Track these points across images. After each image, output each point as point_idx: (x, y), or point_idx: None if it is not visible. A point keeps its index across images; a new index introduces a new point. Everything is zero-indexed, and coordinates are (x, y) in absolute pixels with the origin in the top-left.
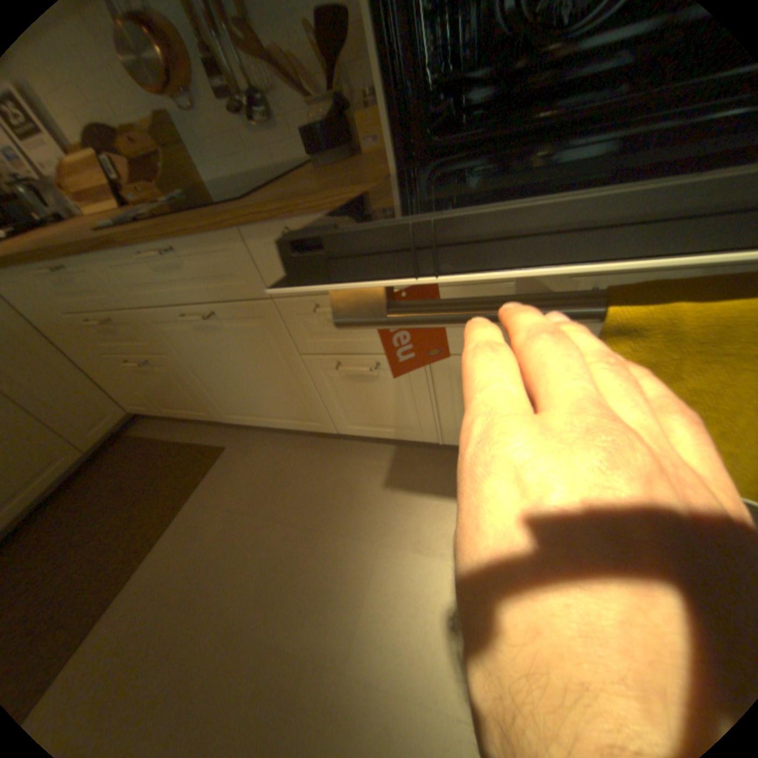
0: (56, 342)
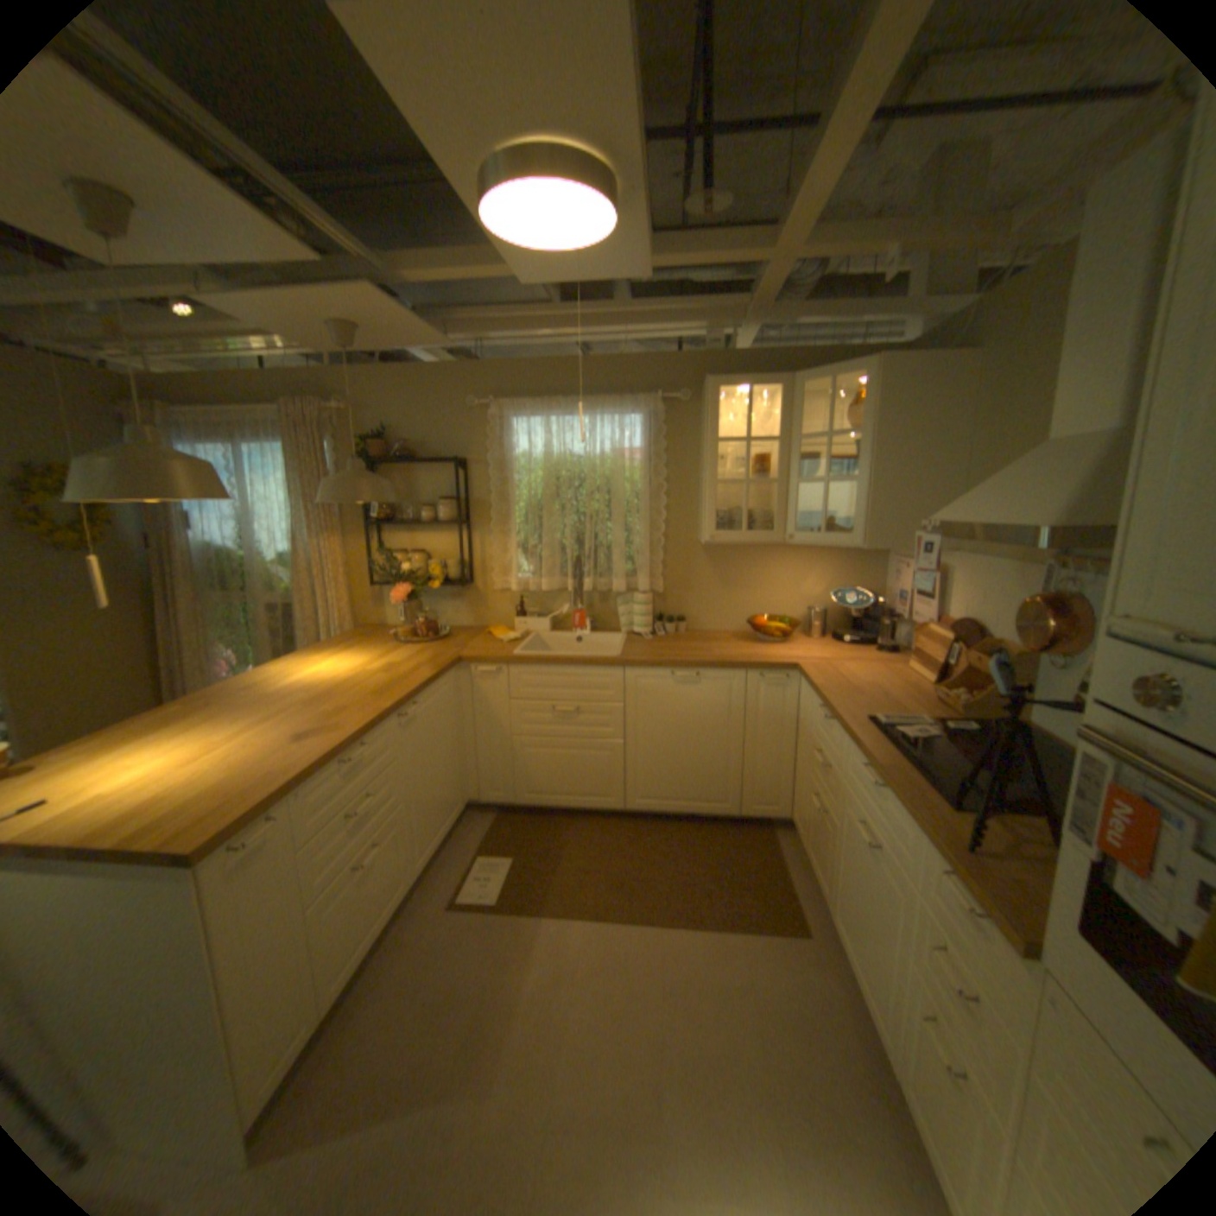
0: (798, 736)
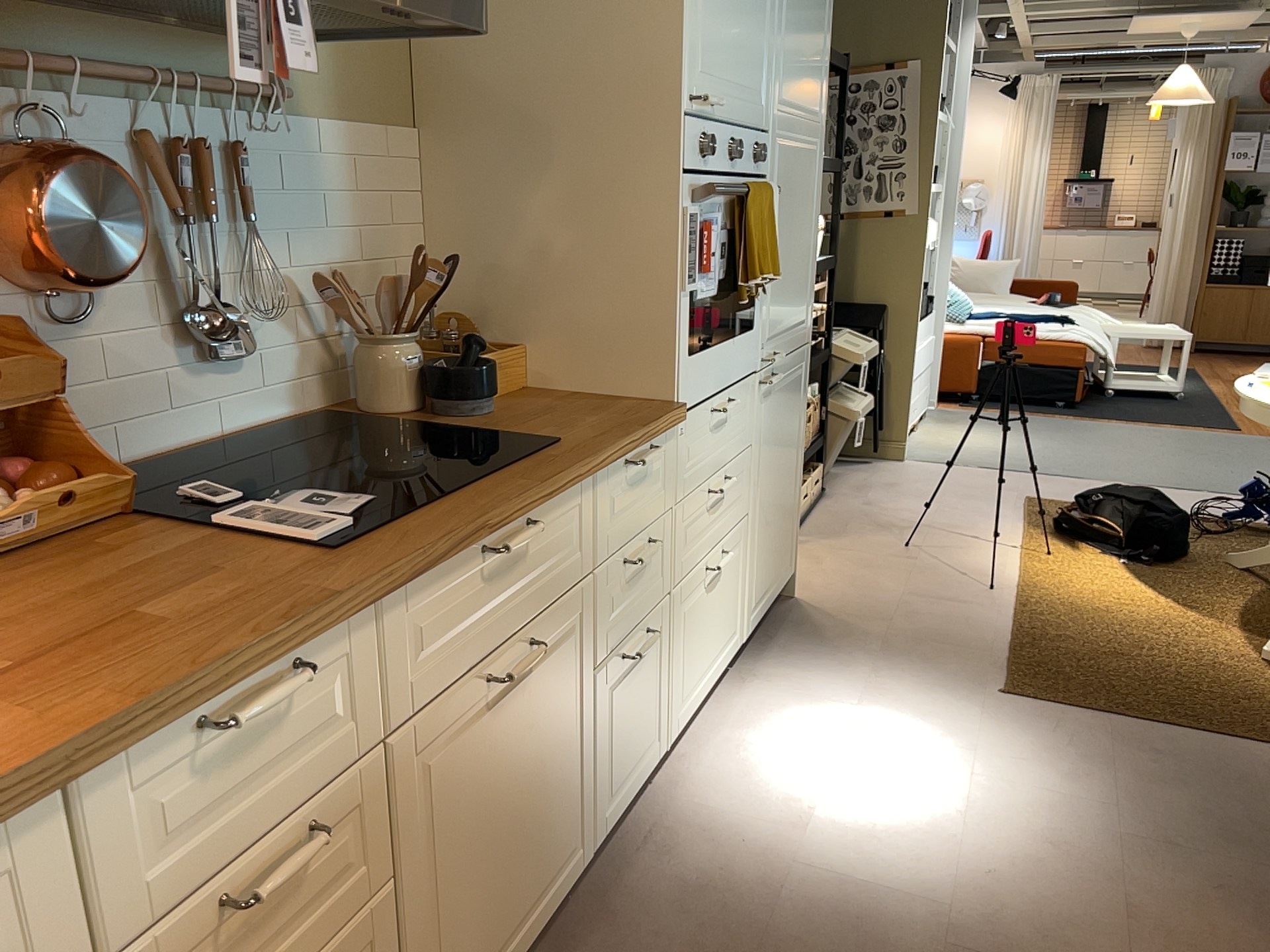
0: None
